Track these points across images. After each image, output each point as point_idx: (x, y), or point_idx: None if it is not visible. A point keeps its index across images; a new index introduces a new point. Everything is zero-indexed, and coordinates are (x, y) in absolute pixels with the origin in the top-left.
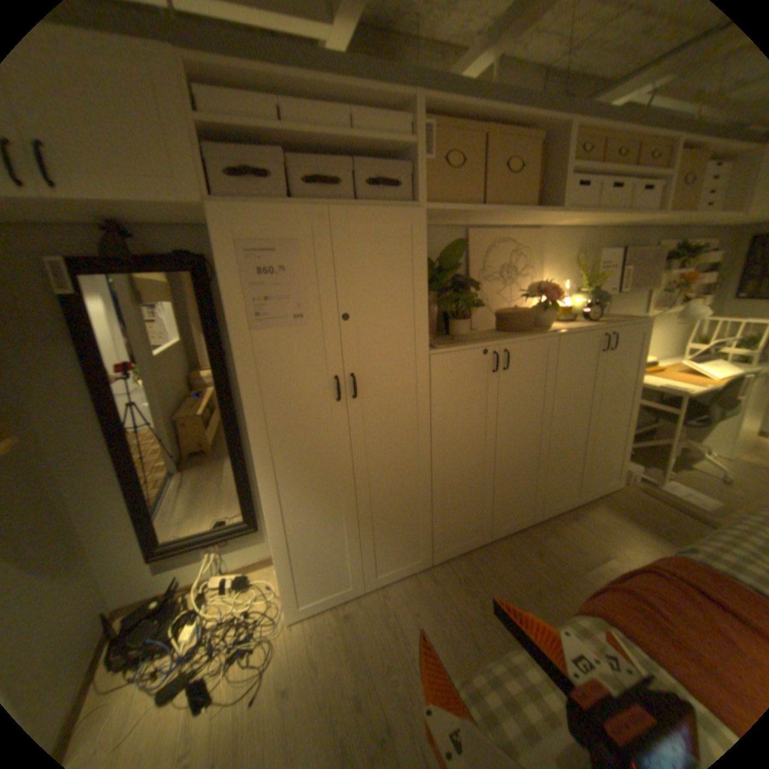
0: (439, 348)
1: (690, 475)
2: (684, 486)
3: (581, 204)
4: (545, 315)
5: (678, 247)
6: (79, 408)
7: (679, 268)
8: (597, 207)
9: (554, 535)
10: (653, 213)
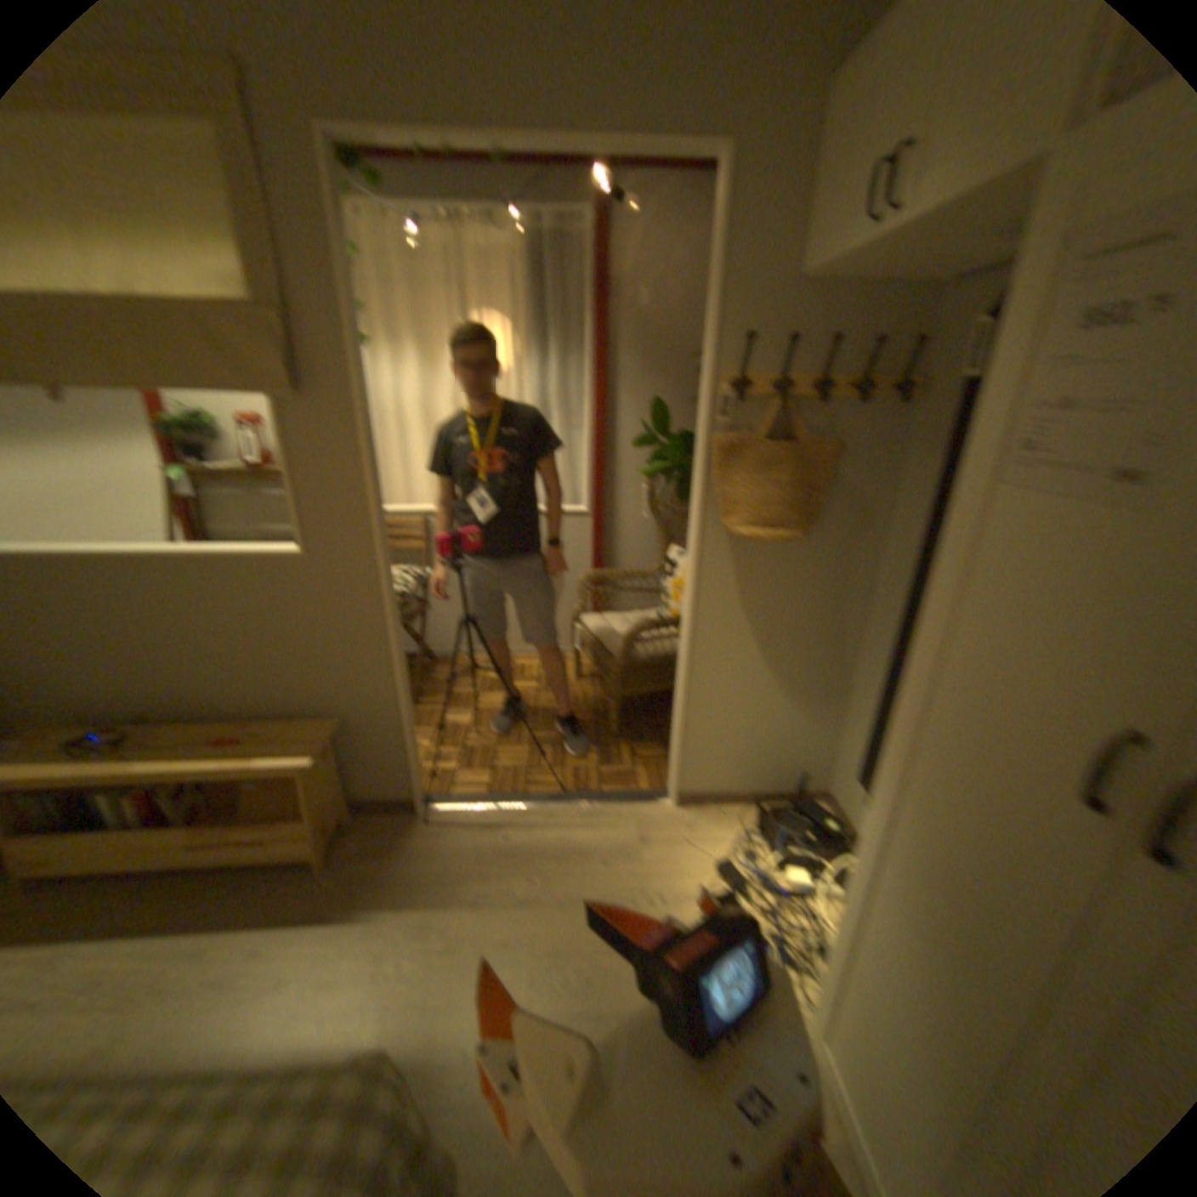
0: None
1: None
2: None
3: None
4: None
5: None
6: (921, 550)
7: None
8: None
9: None
10: None
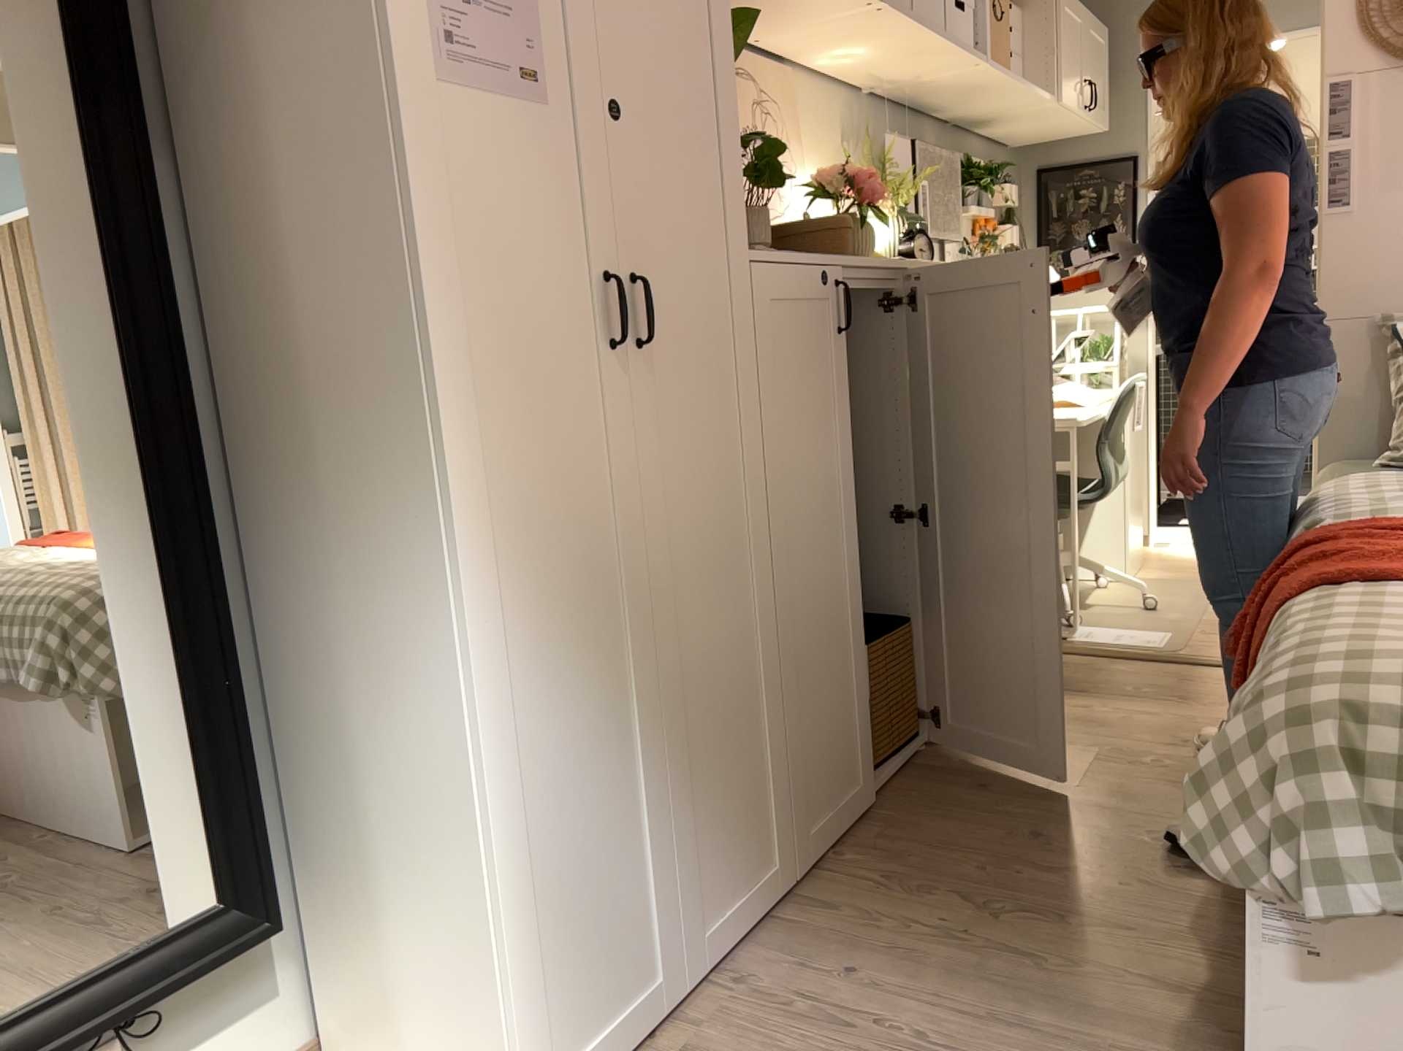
0: (759, 247)
1: (1094, 611)
2: (1102, 627)
3: (893, 0)
4: (862, 236)
5: (964, 166)
6: None
7: (971, 207)
8: (914, 13)
9: (977, 753)
10: (975, 55)
